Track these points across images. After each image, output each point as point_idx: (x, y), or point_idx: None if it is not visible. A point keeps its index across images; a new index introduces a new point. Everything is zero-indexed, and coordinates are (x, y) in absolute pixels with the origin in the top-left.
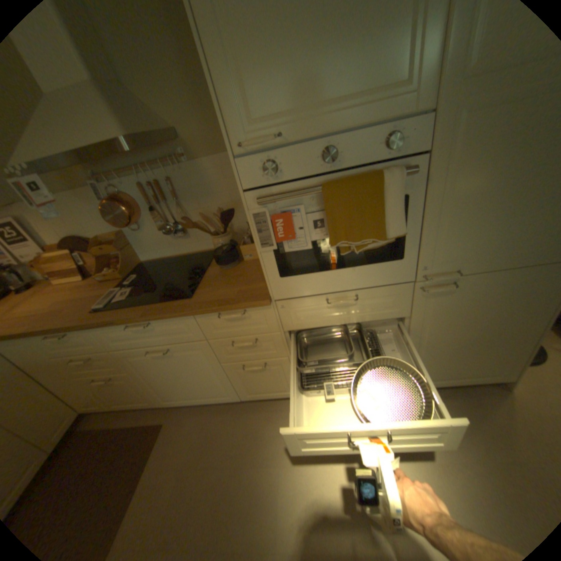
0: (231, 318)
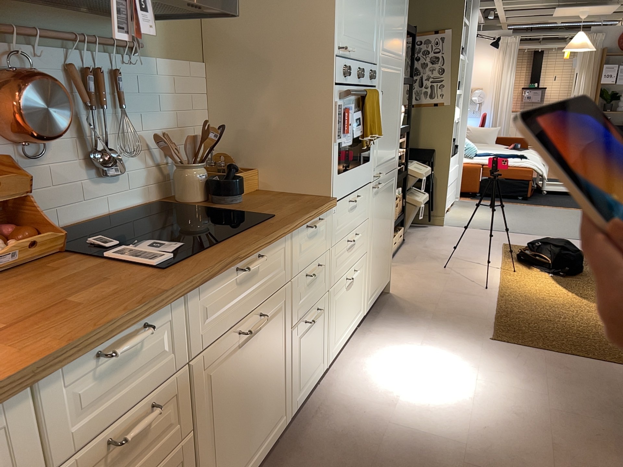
0: (310, 233)
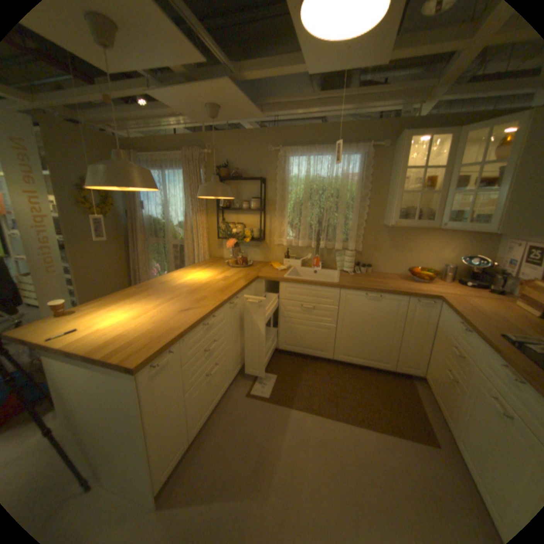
0: None
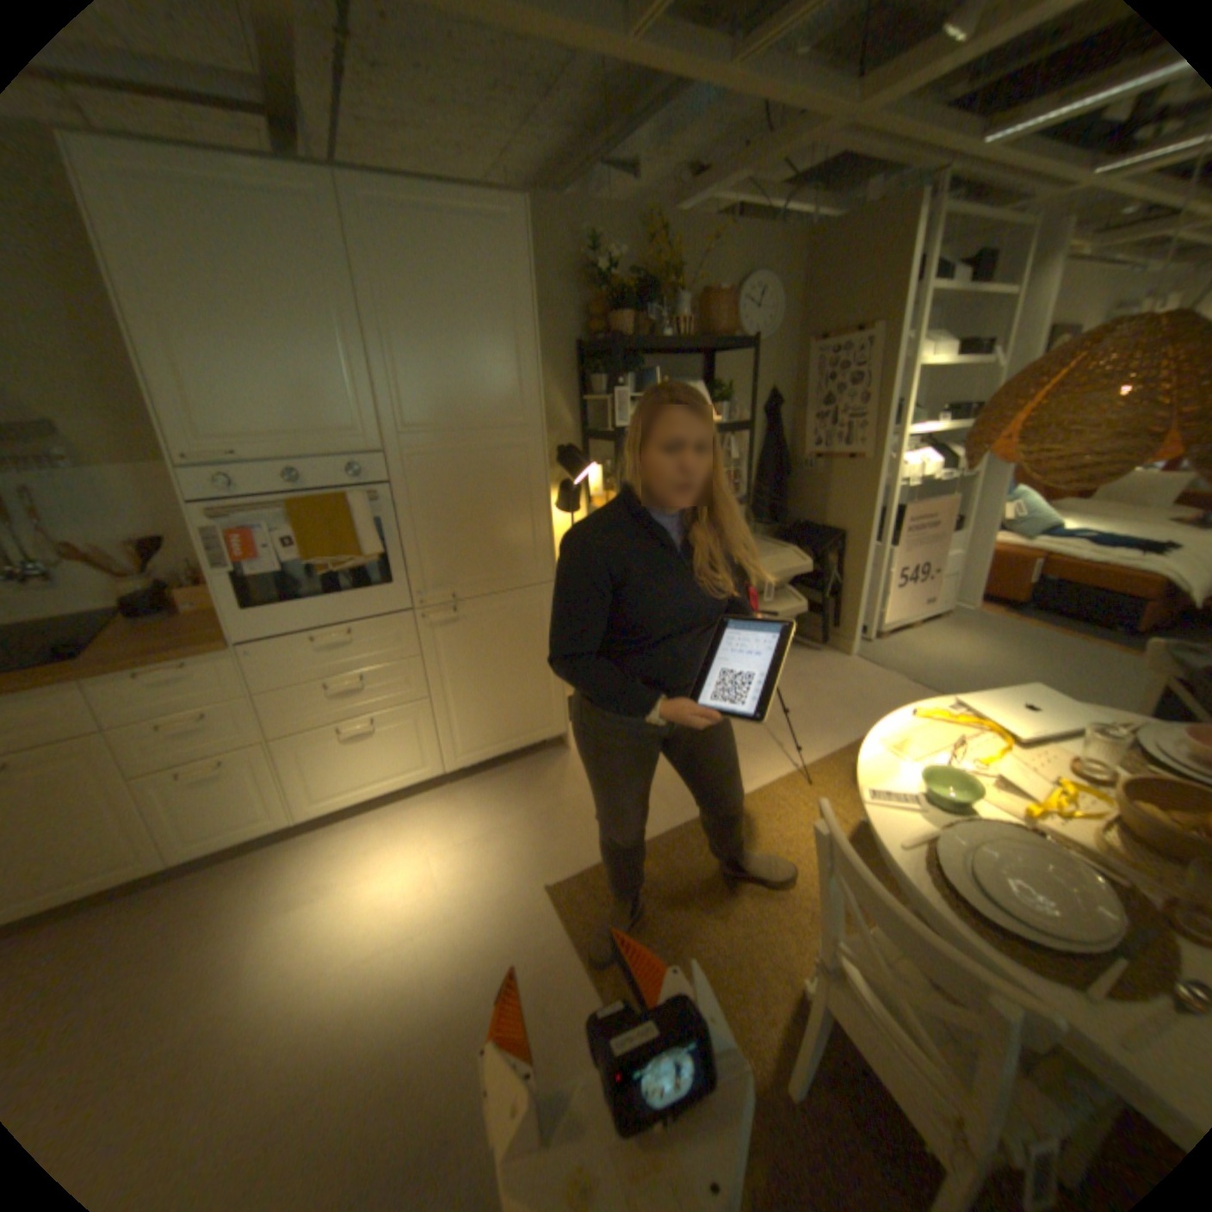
0: (155, 682)
